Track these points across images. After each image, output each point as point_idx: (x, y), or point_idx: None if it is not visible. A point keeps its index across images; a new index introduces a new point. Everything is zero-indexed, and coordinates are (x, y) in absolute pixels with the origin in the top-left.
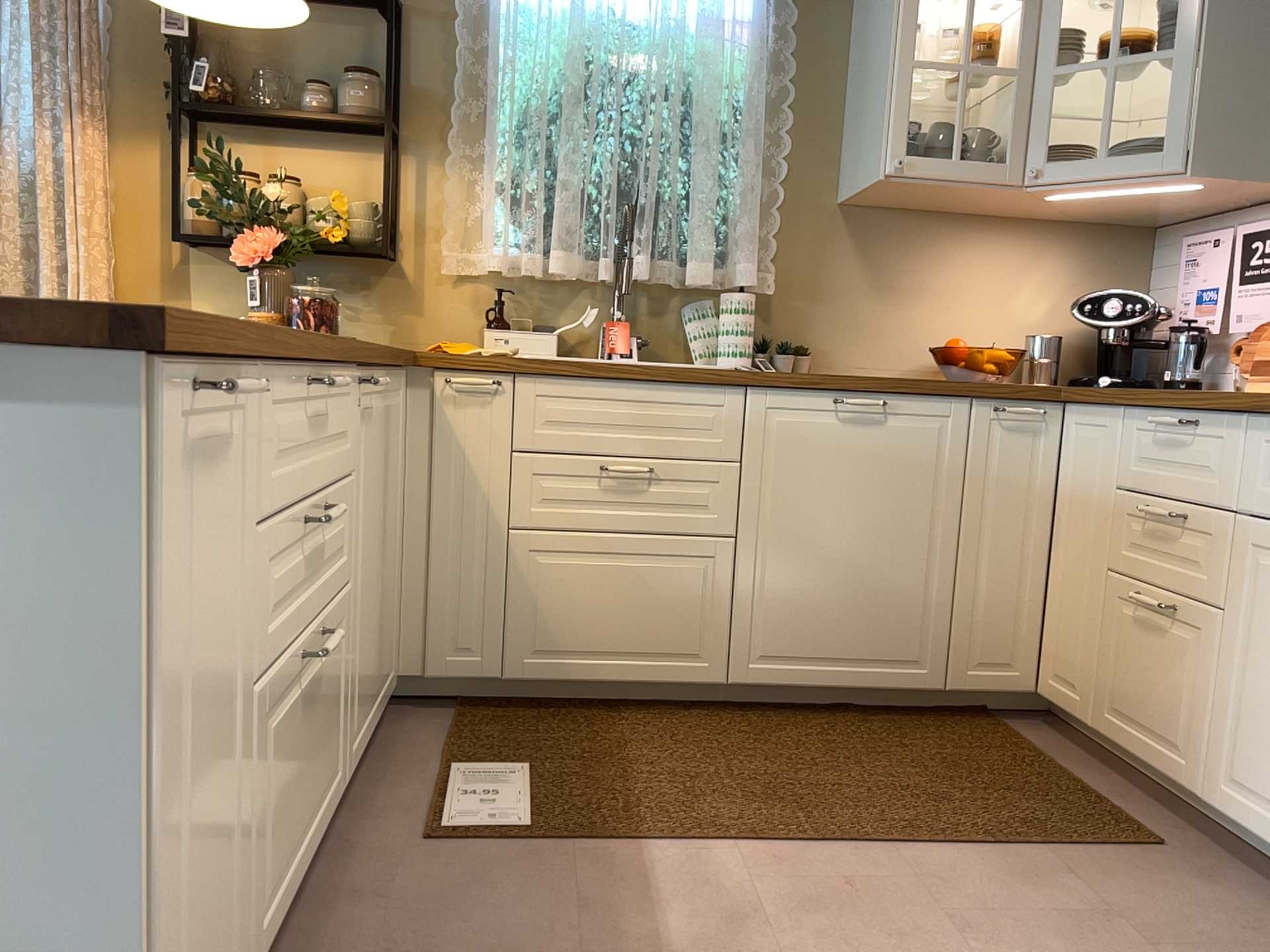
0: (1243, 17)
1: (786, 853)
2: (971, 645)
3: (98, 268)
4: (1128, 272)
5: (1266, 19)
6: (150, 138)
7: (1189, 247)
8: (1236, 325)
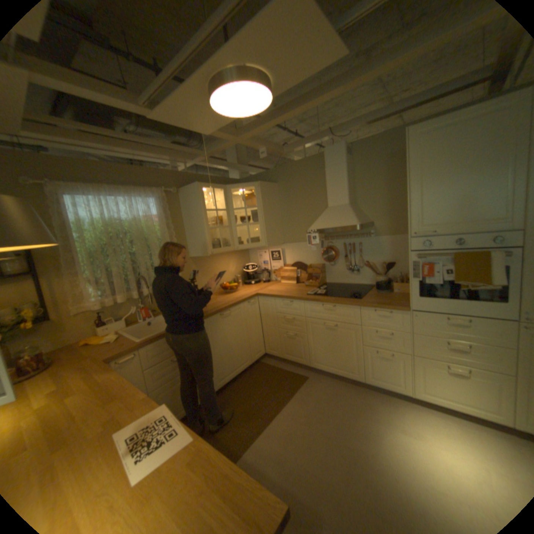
0: (267, 216)
1: (266, 432)
2: (254, 352)
3: None
4: (245, 257)
5: (270, 216)
6: None
7: (258, 253)
8: (272, 268)
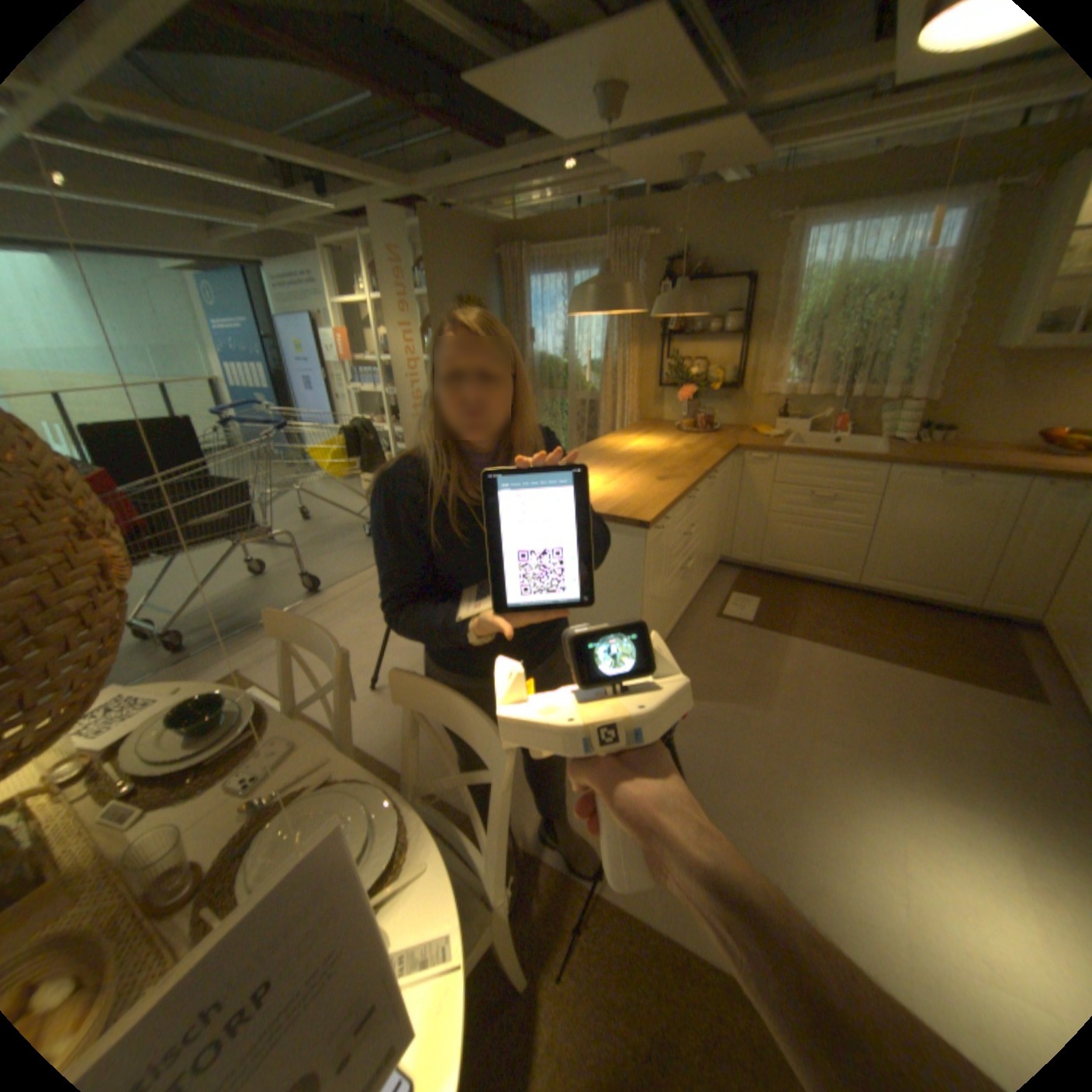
0: None
1: (847, 655)
2: (1000, 593)
3: (631, 397)
4: None
5: None
6: (650, 344)
7: None
8: None
